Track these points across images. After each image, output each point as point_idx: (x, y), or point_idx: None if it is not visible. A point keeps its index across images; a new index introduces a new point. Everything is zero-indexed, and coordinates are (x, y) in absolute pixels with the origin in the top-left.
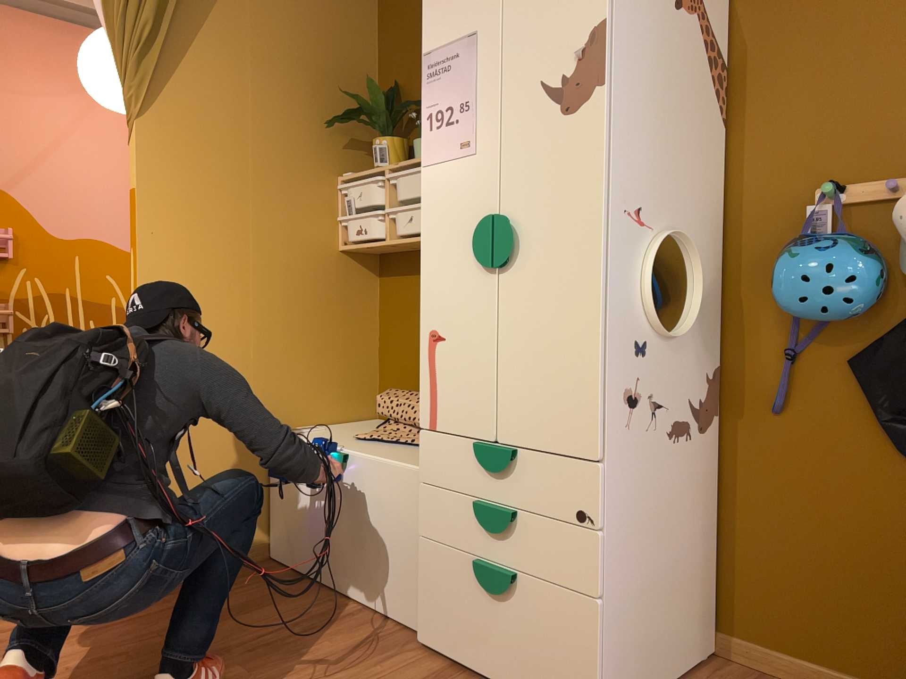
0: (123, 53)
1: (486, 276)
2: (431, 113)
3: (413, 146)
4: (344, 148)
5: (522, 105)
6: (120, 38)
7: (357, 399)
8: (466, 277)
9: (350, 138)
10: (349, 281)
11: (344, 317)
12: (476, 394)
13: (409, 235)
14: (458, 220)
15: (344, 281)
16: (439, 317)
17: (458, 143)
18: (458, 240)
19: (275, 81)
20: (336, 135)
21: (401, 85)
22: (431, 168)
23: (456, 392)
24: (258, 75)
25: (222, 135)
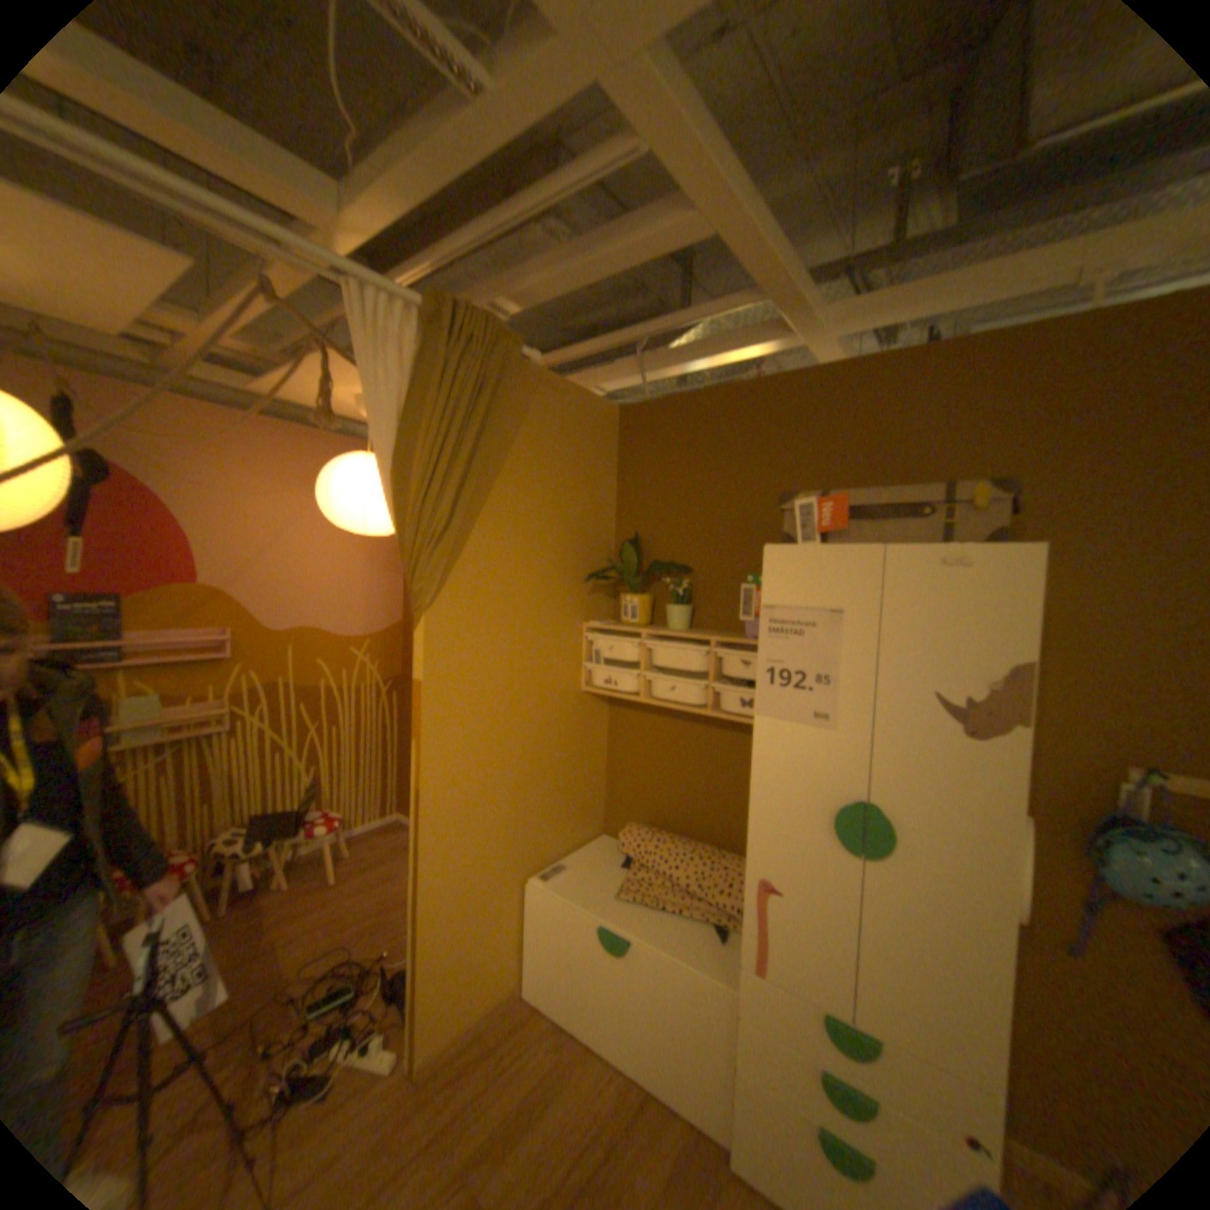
0: (414, 546)
1: (848, 858)
2: (773, 668)
3: (669, 611)
4: (589, 596)
5: (908, 706)
6: (413, 533)
7: (592, 821)
8: (818, 848)
9: (594, 585)
10: (590, 717)
11: (585, 751)
12: (828, 968)
13: (671, 702)
14: (808, 787)
15: (586, 718)
16: (776, 871)
17: (812, 711)
18: (807, 806)
19: (540, 545)
20: (584, 584)
21: (644, 538)
22: (772, 722)
23: (799, 955)
24: (527, 544)
25: (497, 610)
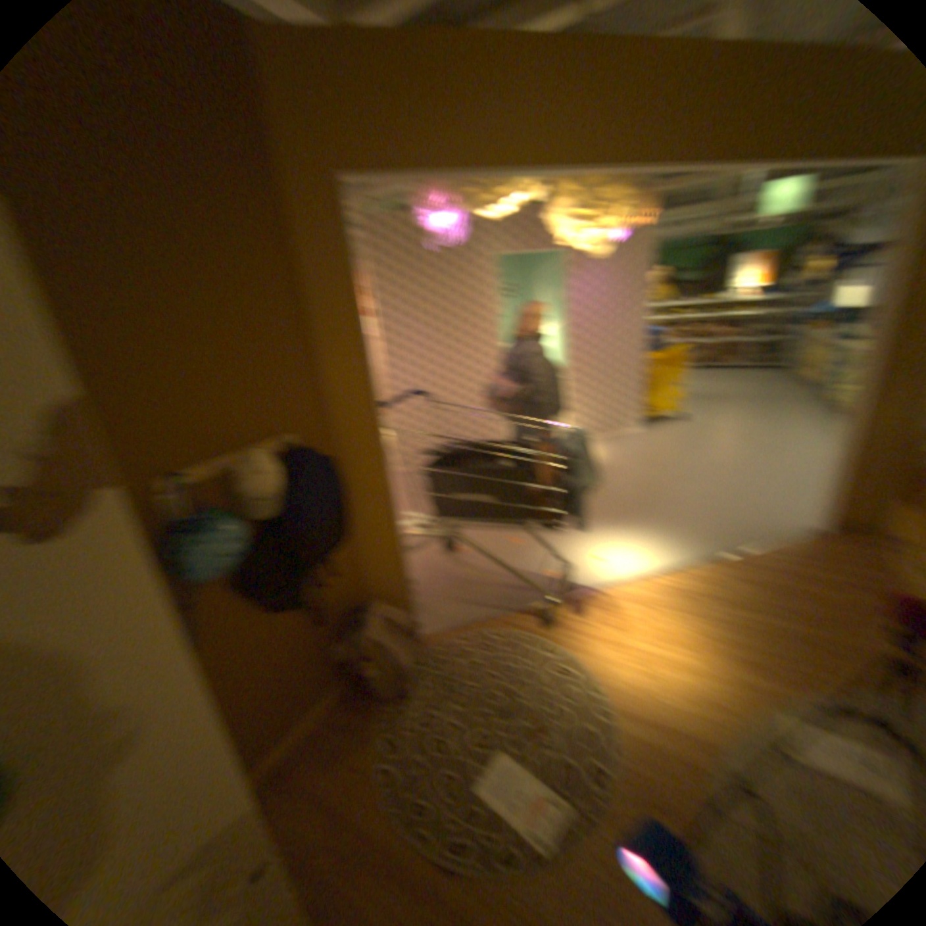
0: None
1: None
2: None
3: None
4: None
5: None
6: None
7: None
8: None
9: None
10: None
11: None
12: None
13: None
14: None
15: None
16: None
17: None
18: None
19: None
20: None
21: None
22: None
23: None
24: None
25: None
